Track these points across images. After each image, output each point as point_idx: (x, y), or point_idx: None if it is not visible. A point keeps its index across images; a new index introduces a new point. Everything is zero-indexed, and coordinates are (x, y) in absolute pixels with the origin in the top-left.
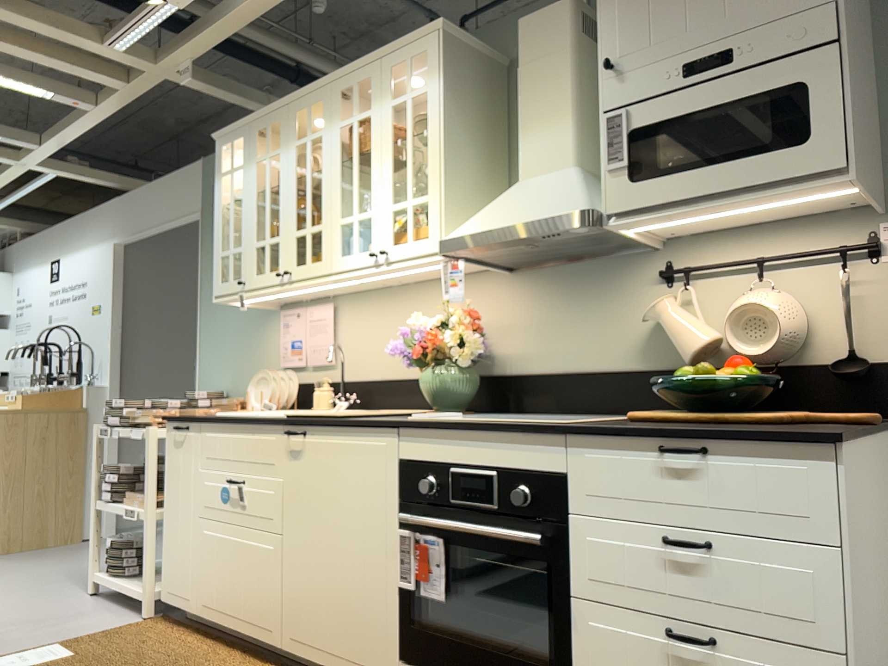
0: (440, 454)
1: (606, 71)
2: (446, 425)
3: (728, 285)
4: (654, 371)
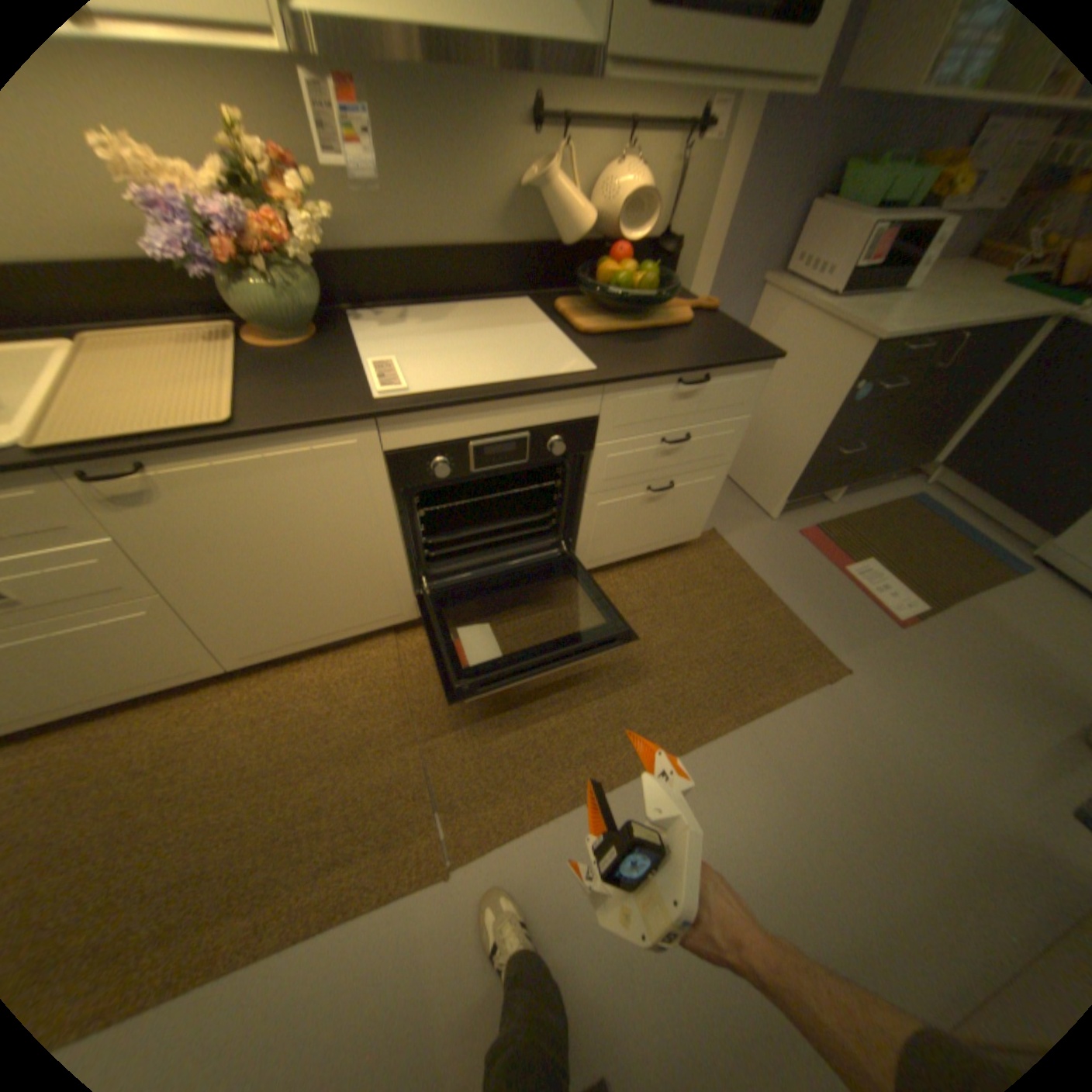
0: (453, 431)
1: None
2: (467, 401)
3: (595, 140)
4: (516, 243)
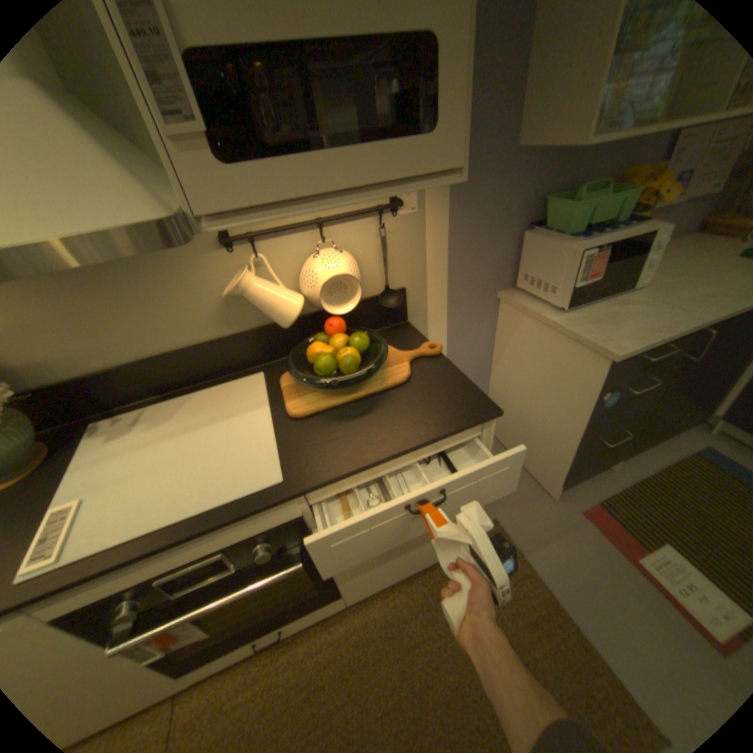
0: (124, 581)
1: None
2: (118, 566)
3: (290, 244)
4: (242, 333)
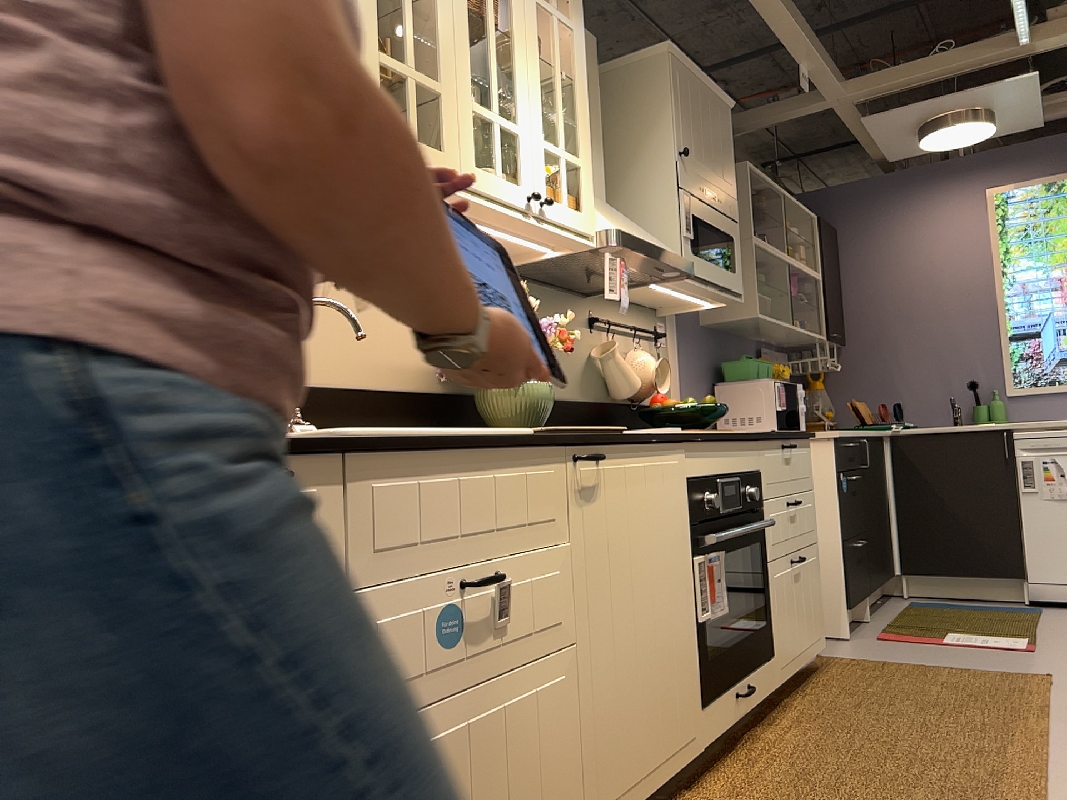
0: (712, 466)
1: (680, 156)
2: (720, 436)
3: (618, 340)
4: (592, 402)
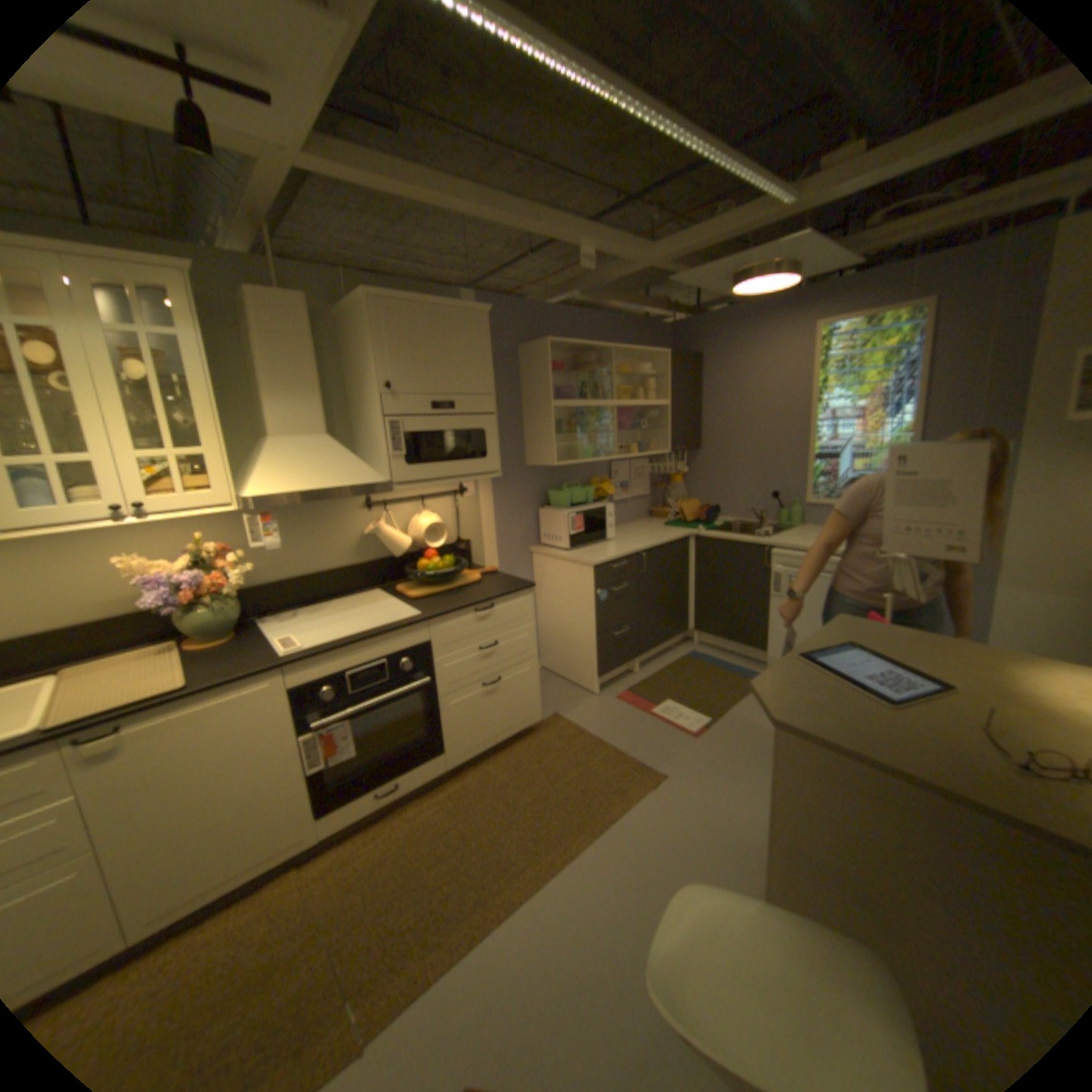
0: (335, 667)
1: (385, 388)
2: (342, 646)
3: (404, 509)
4: (367, 563)
